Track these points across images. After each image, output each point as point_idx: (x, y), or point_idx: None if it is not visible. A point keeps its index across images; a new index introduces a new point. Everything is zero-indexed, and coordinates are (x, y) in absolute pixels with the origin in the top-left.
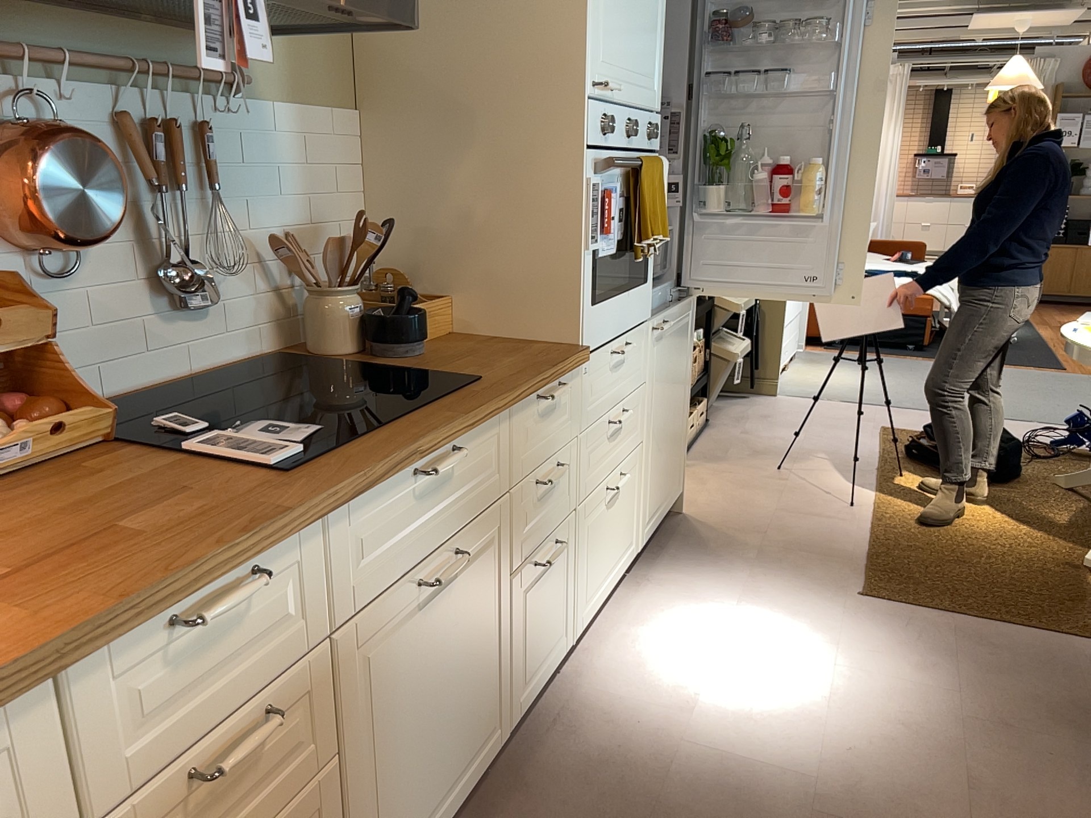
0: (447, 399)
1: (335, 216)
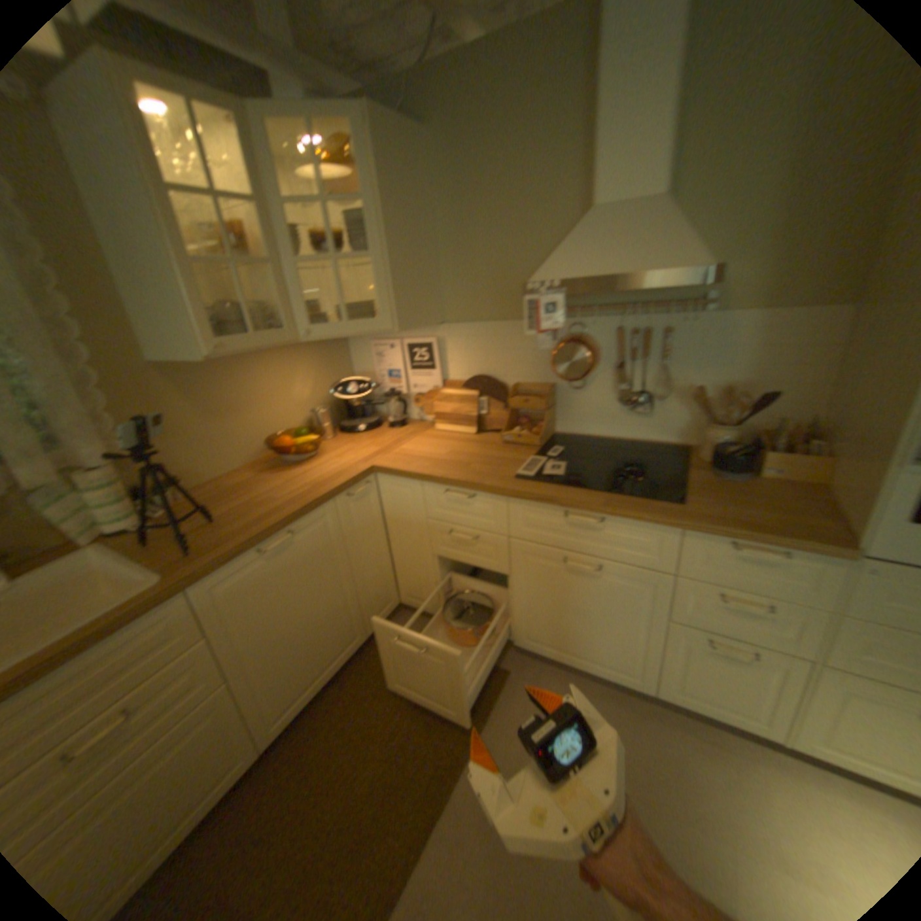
0: (632, 499)
1: (789, 379)
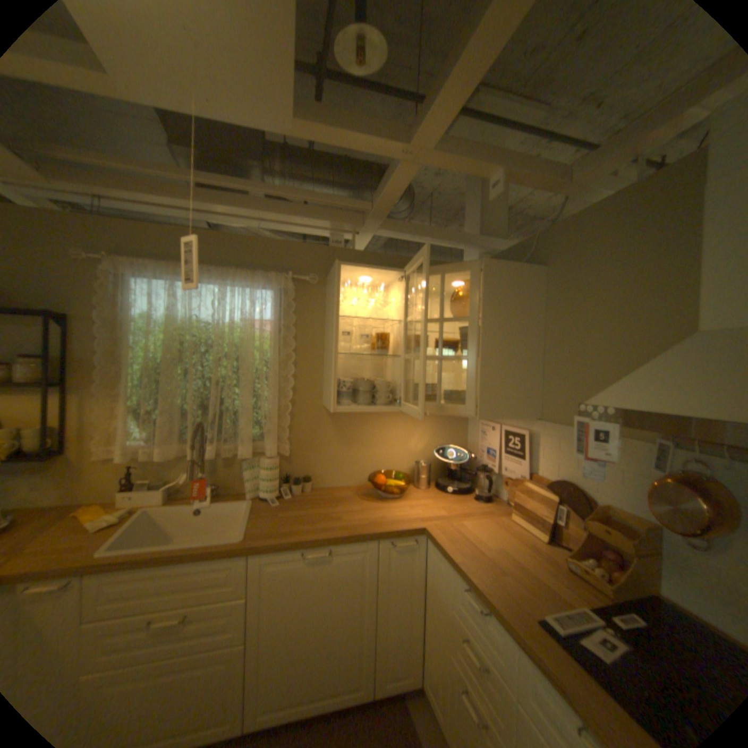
0: None
1: None
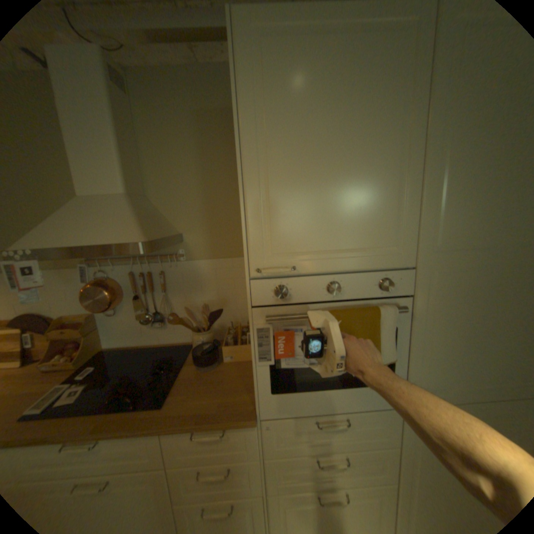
0: (120, 416)
1: (232, 297)
